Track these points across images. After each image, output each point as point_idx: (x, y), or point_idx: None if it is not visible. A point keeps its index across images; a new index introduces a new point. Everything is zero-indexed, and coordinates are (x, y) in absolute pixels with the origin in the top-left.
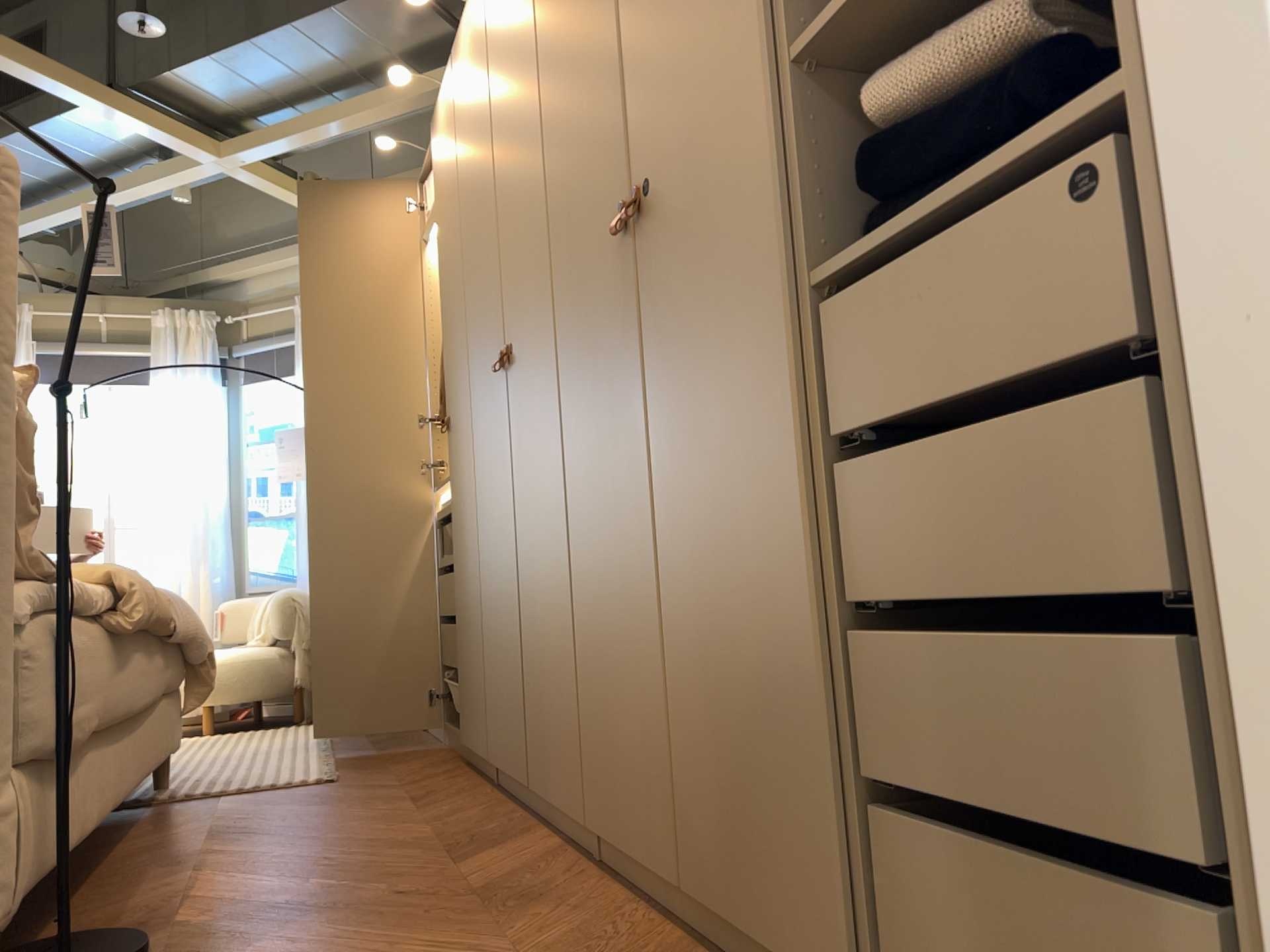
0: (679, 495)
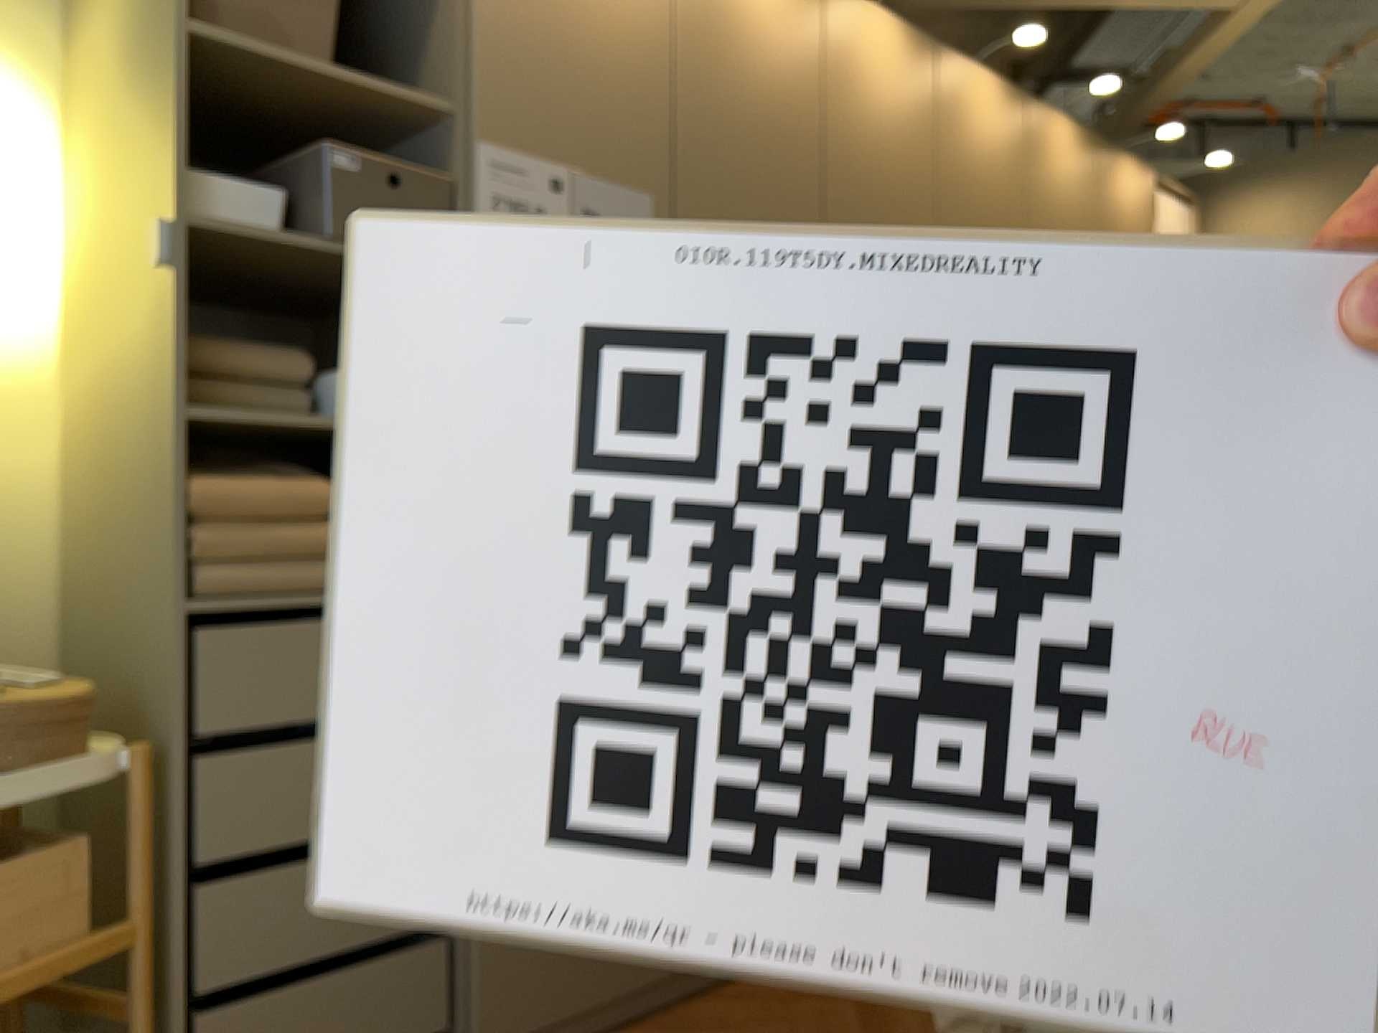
0: None
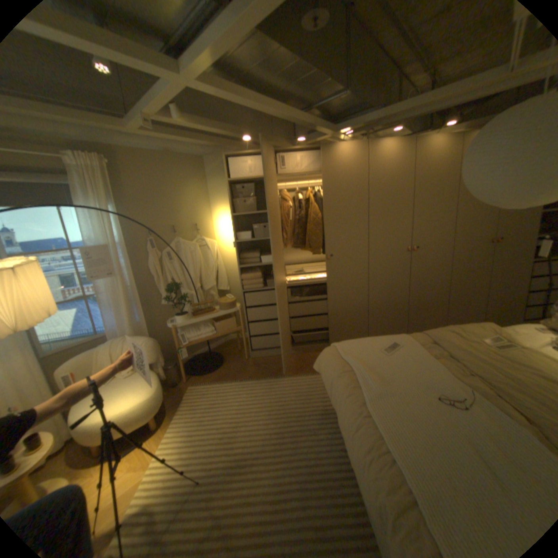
0: (500, 282)
